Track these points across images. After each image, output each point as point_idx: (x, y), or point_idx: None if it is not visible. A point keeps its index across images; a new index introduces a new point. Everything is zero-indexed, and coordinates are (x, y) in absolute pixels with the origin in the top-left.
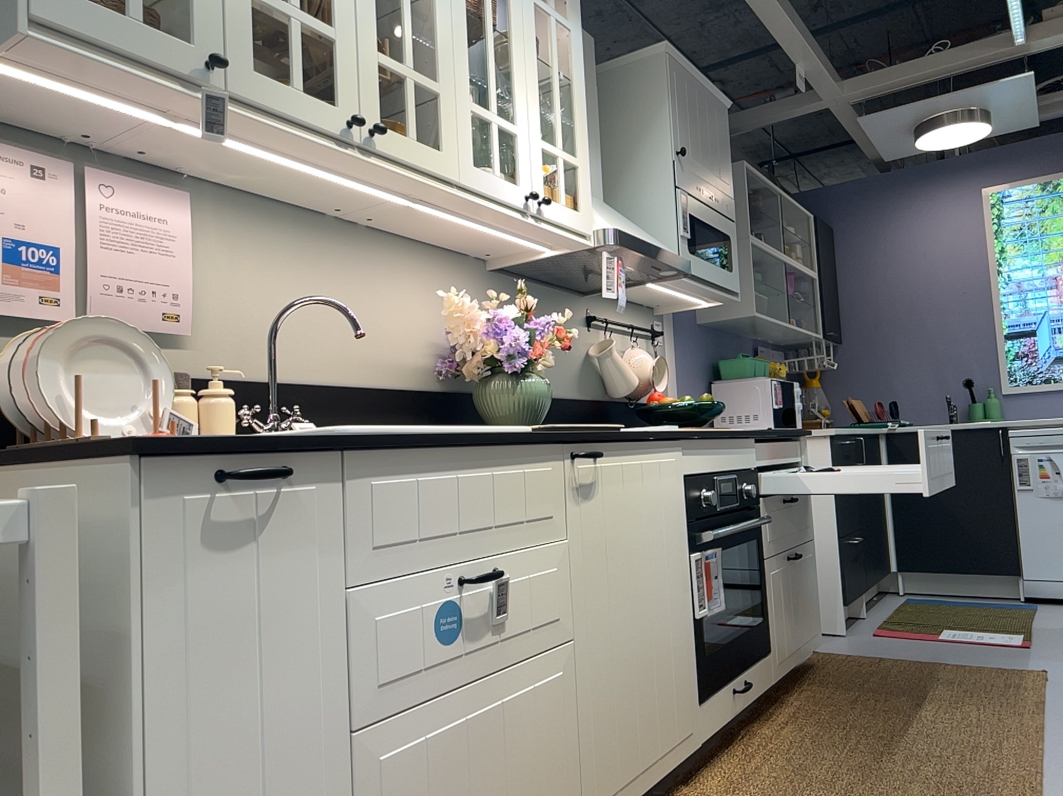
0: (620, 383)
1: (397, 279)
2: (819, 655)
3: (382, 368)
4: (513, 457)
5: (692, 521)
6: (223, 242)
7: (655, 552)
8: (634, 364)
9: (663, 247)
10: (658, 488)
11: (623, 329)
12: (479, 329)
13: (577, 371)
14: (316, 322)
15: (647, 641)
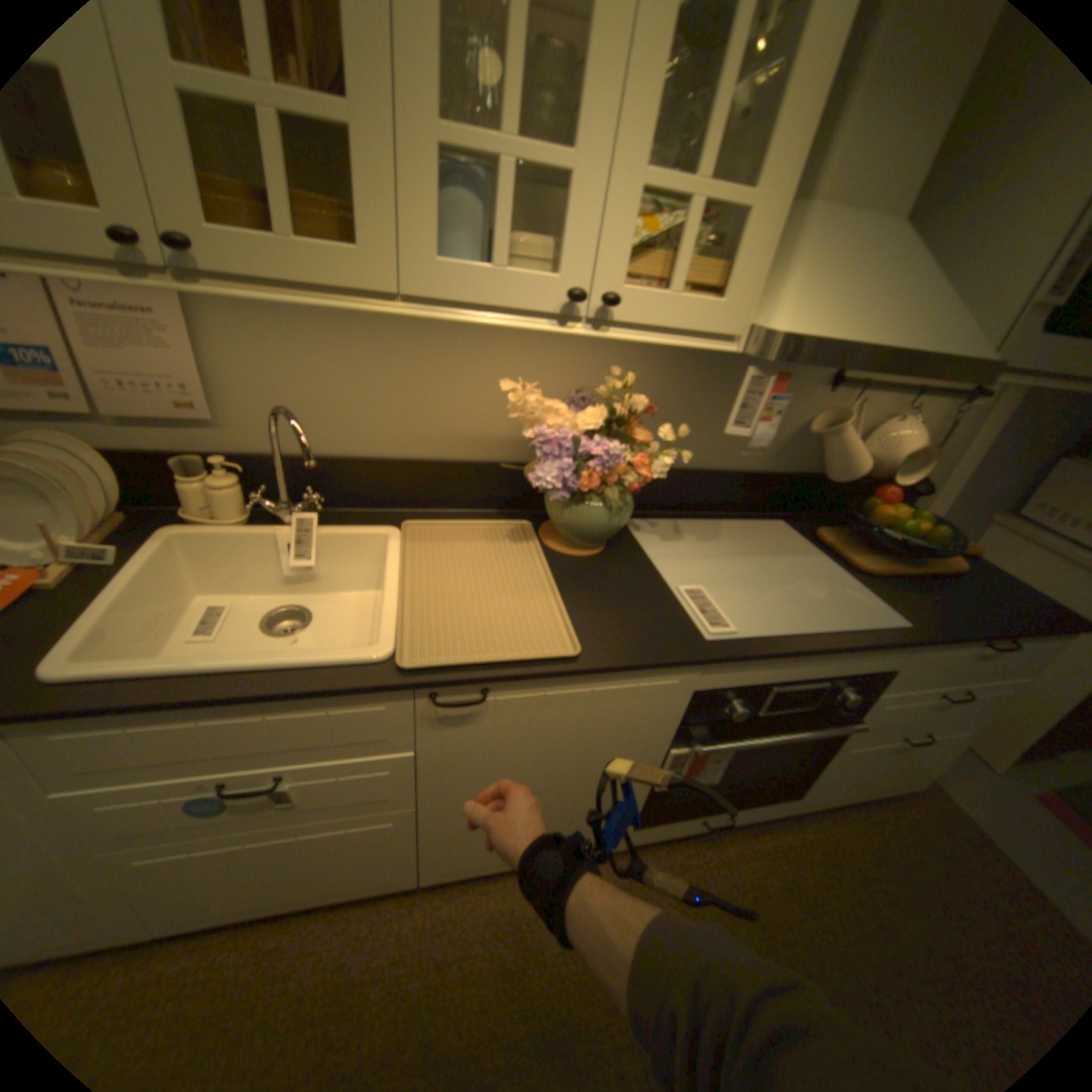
0: (837, 466)
1: (490, 344)
2: (924, 787)
3: (457, 441)
4: (309, 704)
5: (692, 726)
6: (243, 318)
7: (592, 753)
8: (893, 436)
9: (947, 336)
10: (620, 709)
11: (905, 388)
12: (565, 424)
13: (777, 441)
14: (370, 398)
15: (550, 805)
